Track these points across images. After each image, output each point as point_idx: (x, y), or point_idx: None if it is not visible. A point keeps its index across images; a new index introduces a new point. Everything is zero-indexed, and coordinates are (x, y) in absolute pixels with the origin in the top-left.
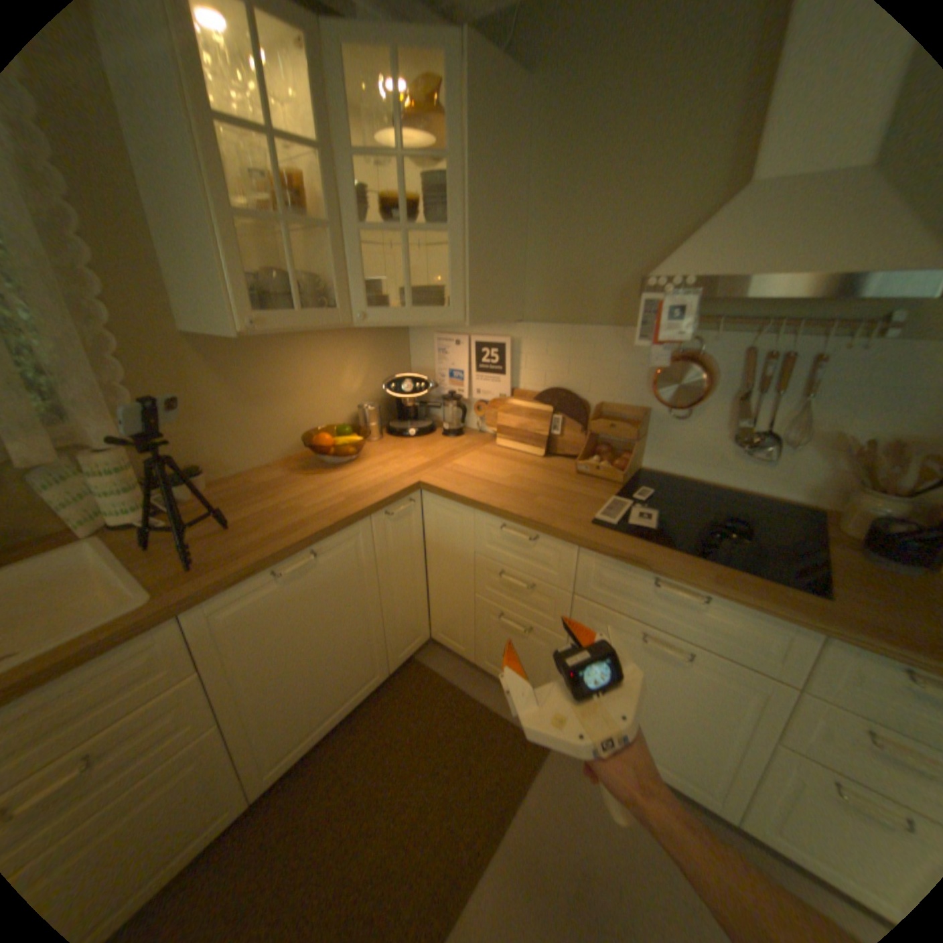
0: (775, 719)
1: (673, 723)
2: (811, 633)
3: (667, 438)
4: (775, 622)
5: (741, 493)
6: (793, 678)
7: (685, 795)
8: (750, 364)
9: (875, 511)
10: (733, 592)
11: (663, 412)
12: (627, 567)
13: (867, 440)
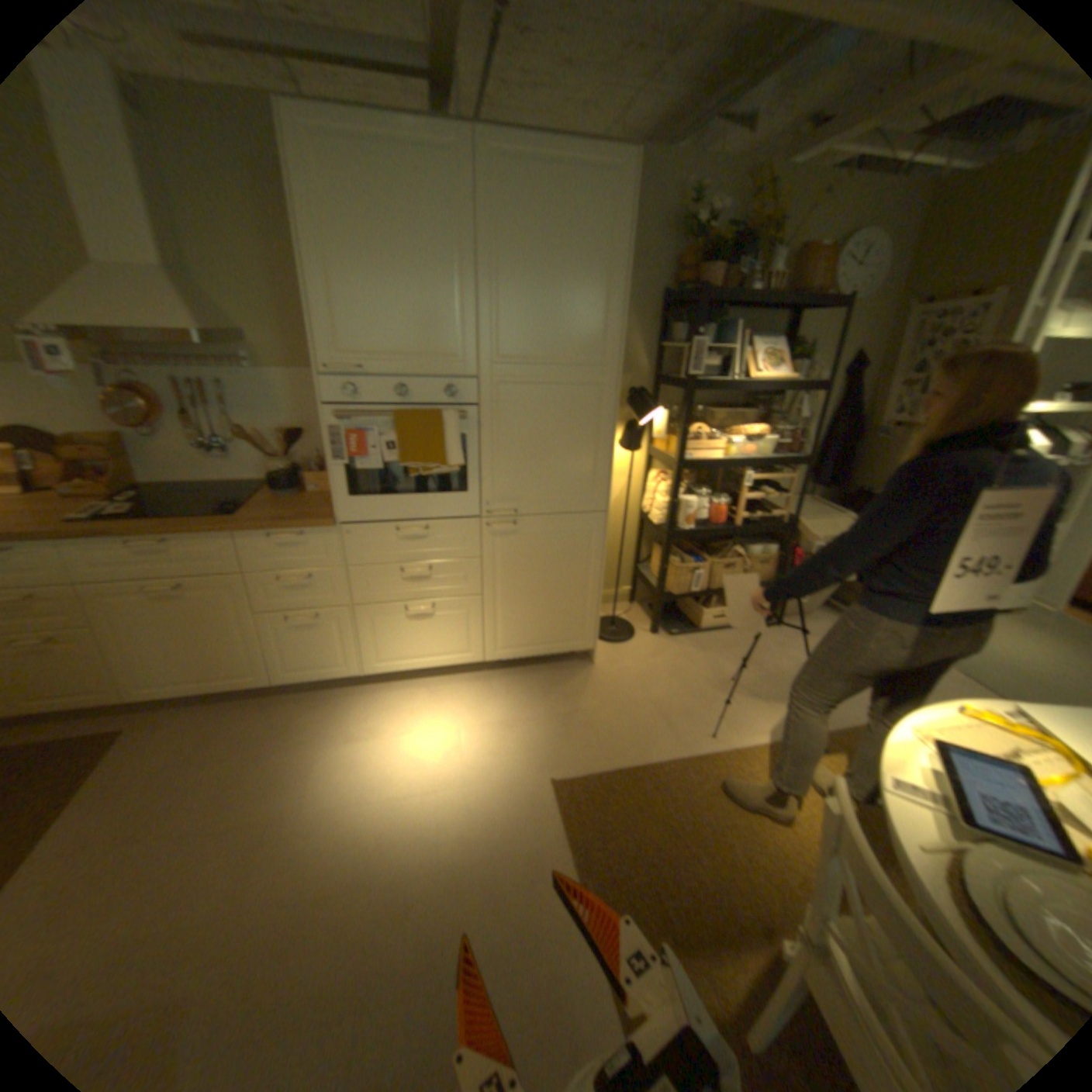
0: (236, 600)
1: (193, 644)
2: (217, 536)
3: (141, 455)
4: (200, 538)
5: (214, 483)
6: (228, 568)
7: (231, 691)
8: (169, 388)
9: (269, 469)
10: (166, 529)
11: (126, 433)
12: (95, 543)
13: (263, 431)
